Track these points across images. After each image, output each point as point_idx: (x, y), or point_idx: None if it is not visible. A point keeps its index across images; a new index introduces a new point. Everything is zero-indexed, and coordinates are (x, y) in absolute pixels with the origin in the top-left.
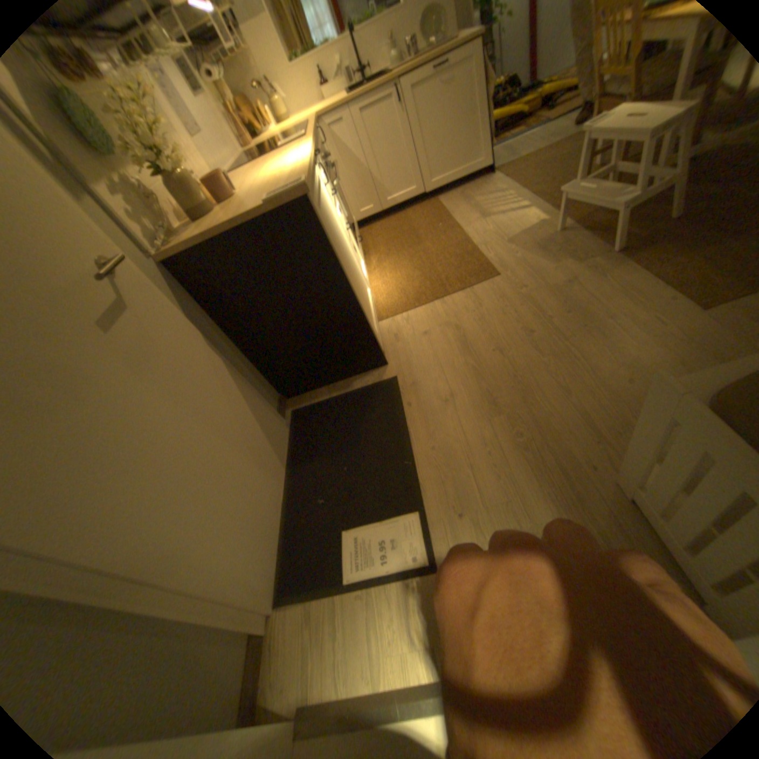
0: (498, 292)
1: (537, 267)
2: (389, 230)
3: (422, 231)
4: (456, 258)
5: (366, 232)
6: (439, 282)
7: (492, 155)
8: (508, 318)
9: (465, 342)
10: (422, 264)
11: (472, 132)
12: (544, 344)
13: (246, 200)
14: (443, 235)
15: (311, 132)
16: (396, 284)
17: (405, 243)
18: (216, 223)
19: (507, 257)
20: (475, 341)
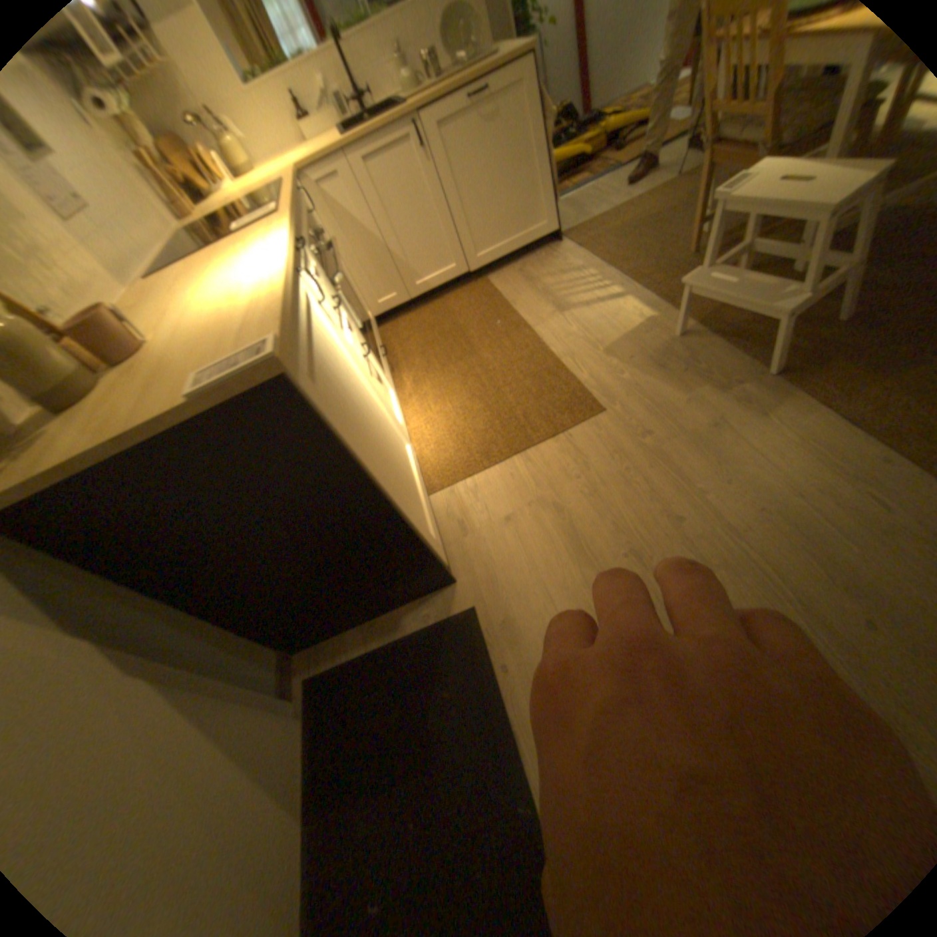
0: (610, 446)
1: (660, 401)
2: (424, 330)
3: (473, 333)
4: (533, 381)
5: (391, 332)
6: (515, 424)
7: (552, 213)
8: (636, 494)
9: (577, 541)
10: (484, 391)
11: (524, 183)
12: (705, 546)
13: (158, 385)
14: (506, 341)
15: (288, 210)
16: (448, 427)
17: (451, 354)
18: (89, 450)
19: (610, 382)
20: (594, 540)
